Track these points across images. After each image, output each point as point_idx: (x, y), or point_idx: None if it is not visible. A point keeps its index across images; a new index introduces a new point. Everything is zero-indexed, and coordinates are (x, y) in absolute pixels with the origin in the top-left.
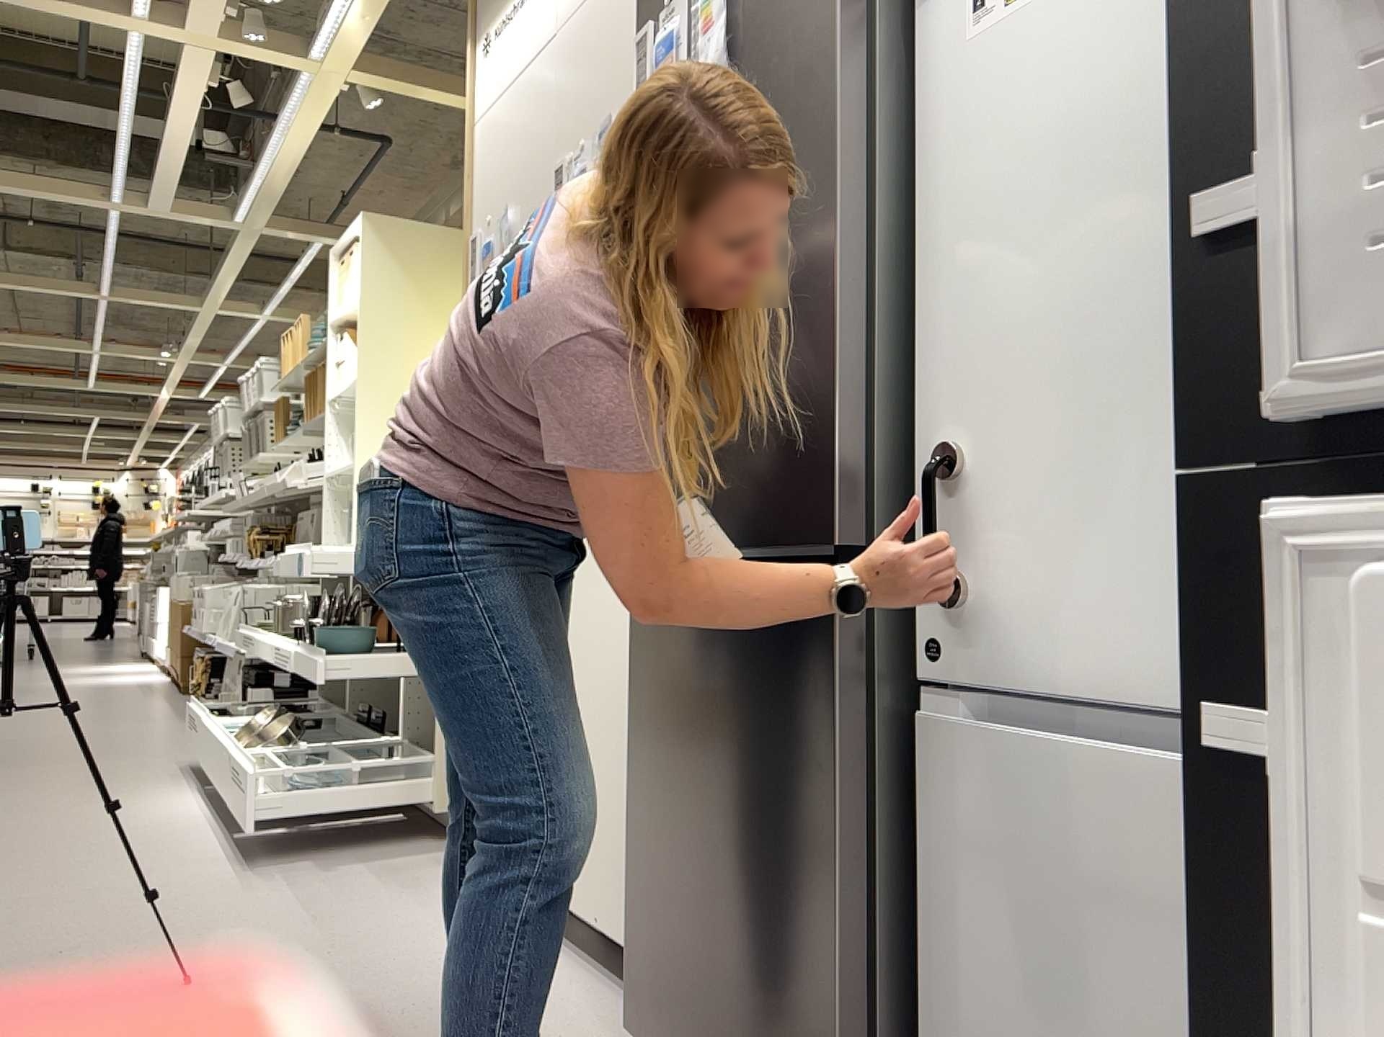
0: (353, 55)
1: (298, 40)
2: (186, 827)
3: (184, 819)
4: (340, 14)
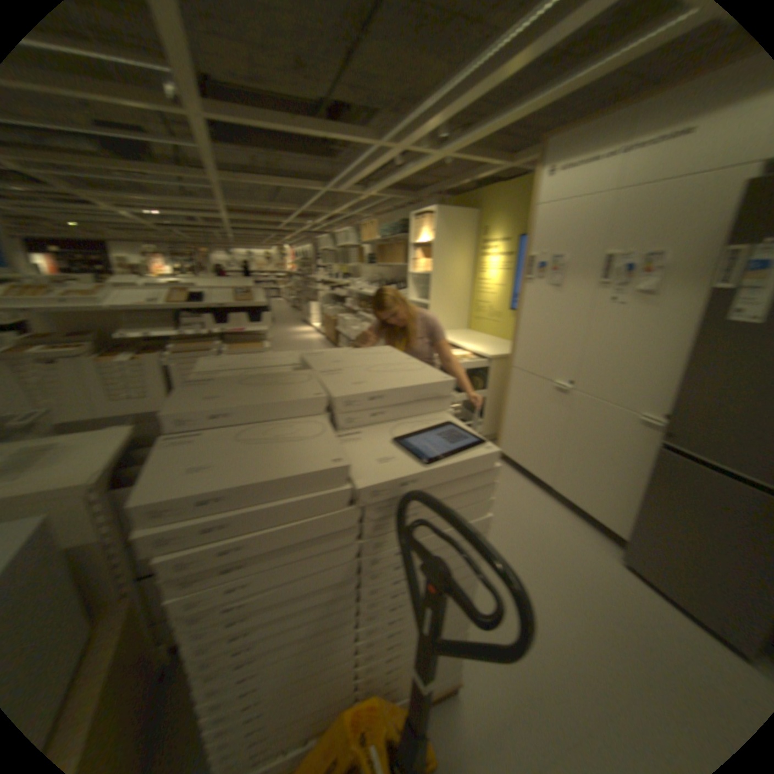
0: (457, 149)
1: (432, 142)
2: None
3: None
4: (462, 137)
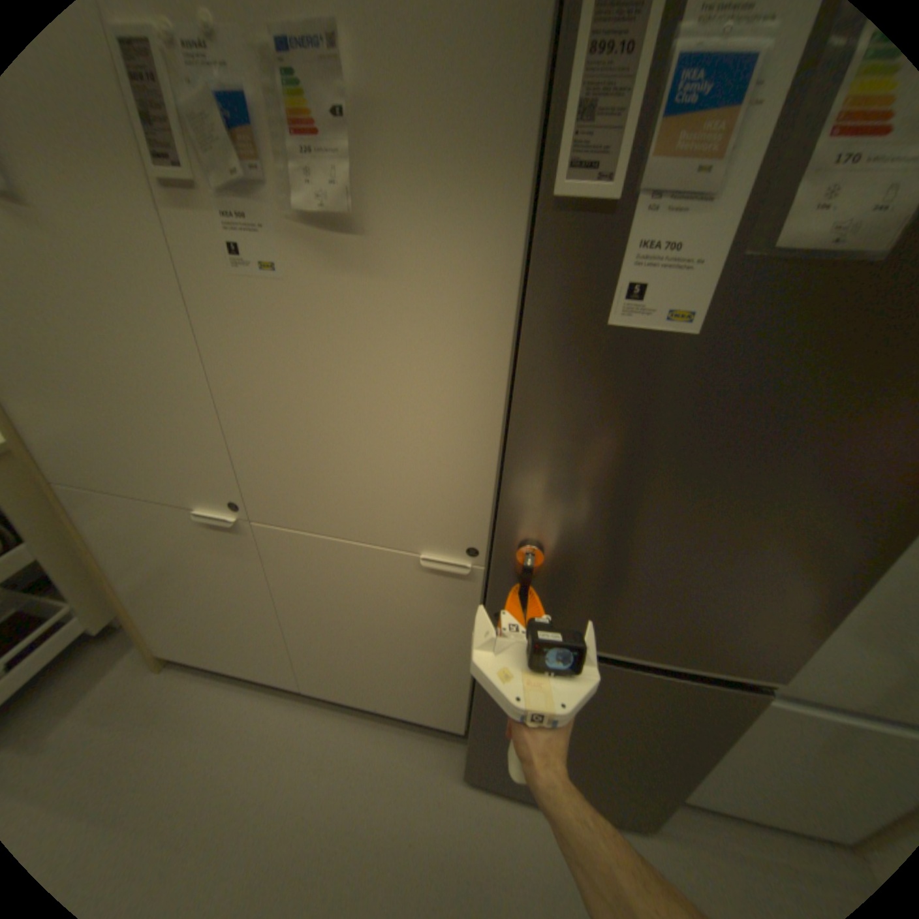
0: None
1: None
2: None
3: None
4: None
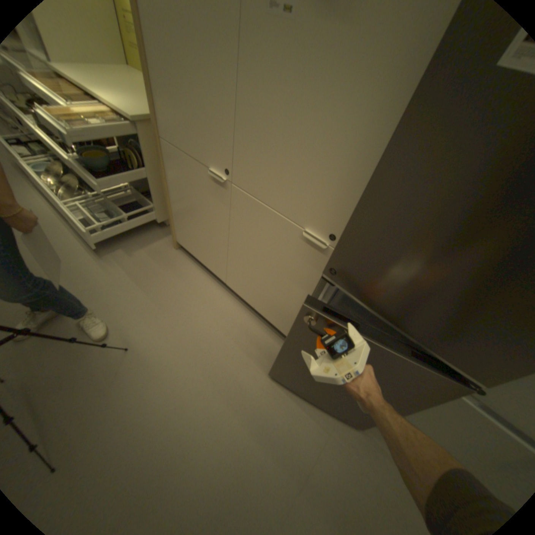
0: None
1: None
2: (51, 224)
3: (46, 217)
4: None
